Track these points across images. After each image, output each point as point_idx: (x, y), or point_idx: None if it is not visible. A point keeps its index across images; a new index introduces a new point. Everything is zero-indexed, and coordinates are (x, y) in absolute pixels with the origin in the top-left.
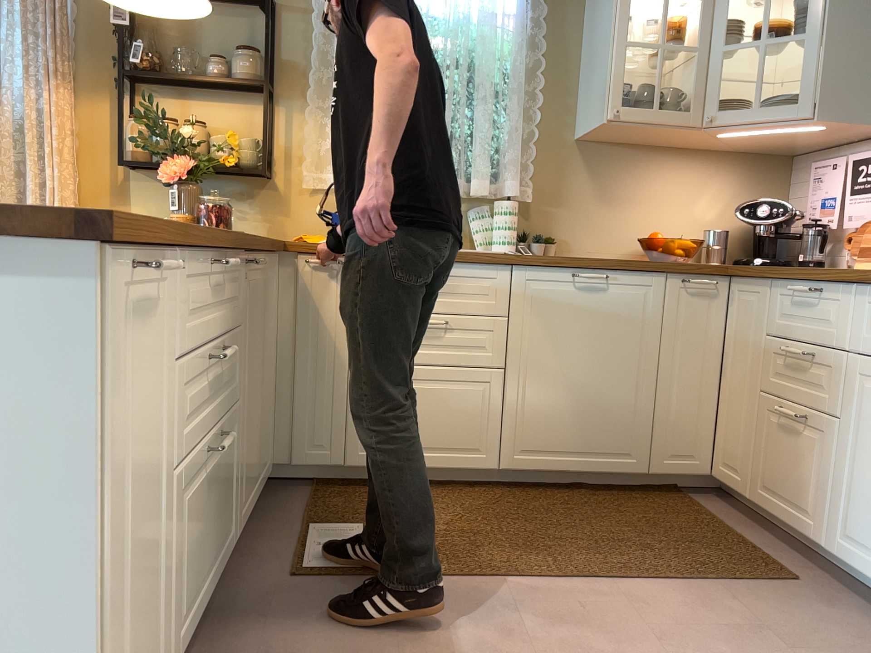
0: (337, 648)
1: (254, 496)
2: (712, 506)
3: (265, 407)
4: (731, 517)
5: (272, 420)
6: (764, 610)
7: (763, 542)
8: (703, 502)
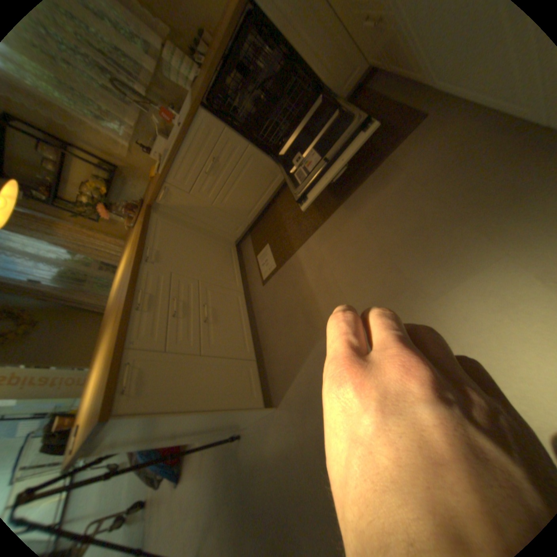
0: (284, 305)
1: (237, 268)
2: (379, 85)
3: (211, 247)
4: (390, 84)
5: (219, 237)
6: (410, 159)
7: (408, 92)
8: (375, 85)
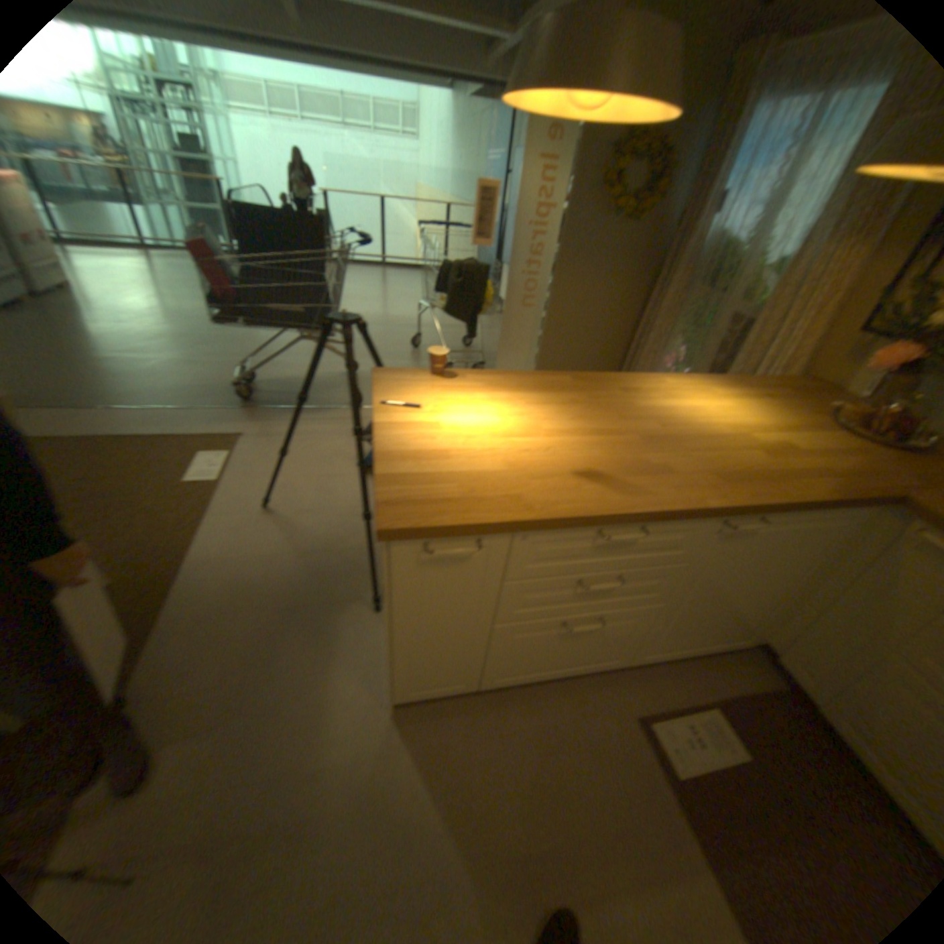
0: (577, 790)
1: (692, 655)
2: None
3: (756, 613)
4: None
5: (787, 620)
6: None
7: None
8: None
